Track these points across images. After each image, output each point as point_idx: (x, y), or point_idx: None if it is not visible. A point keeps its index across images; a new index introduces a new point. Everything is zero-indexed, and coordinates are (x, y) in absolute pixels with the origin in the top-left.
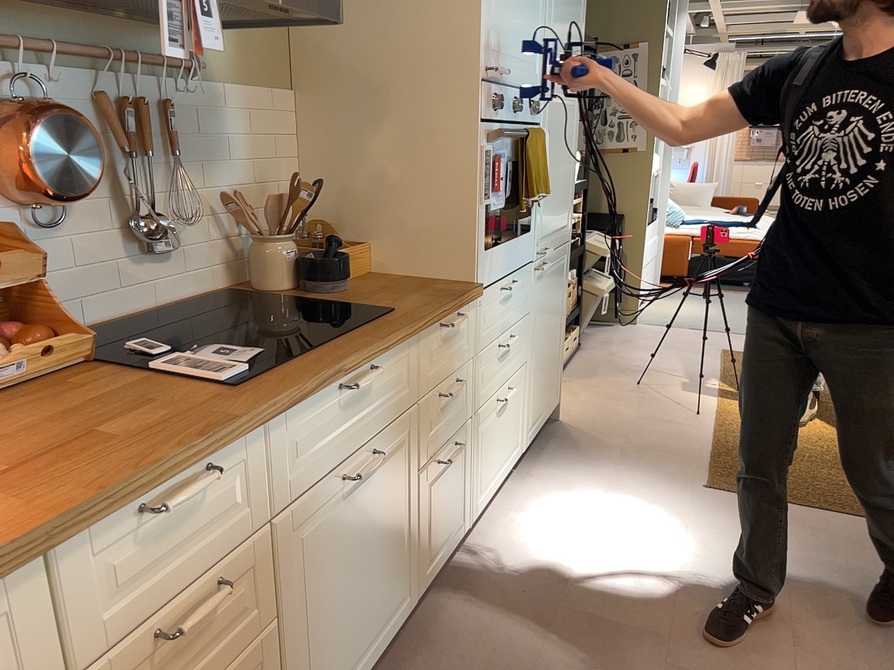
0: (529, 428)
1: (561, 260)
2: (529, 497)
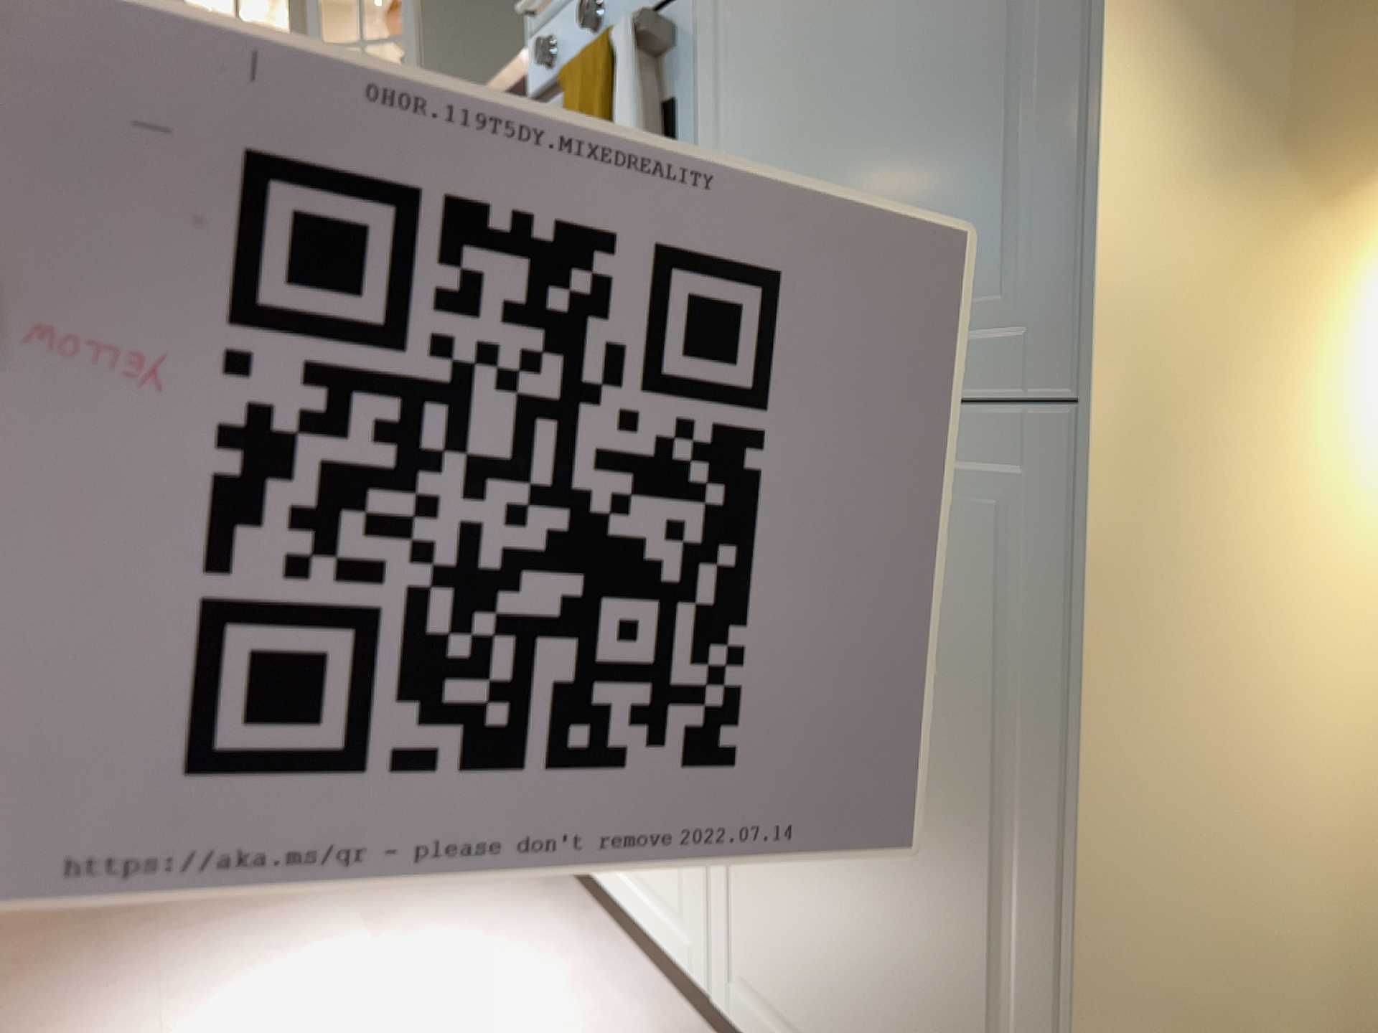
0: (746, 988)
1: (968, 489)
2: (607, 1031)
